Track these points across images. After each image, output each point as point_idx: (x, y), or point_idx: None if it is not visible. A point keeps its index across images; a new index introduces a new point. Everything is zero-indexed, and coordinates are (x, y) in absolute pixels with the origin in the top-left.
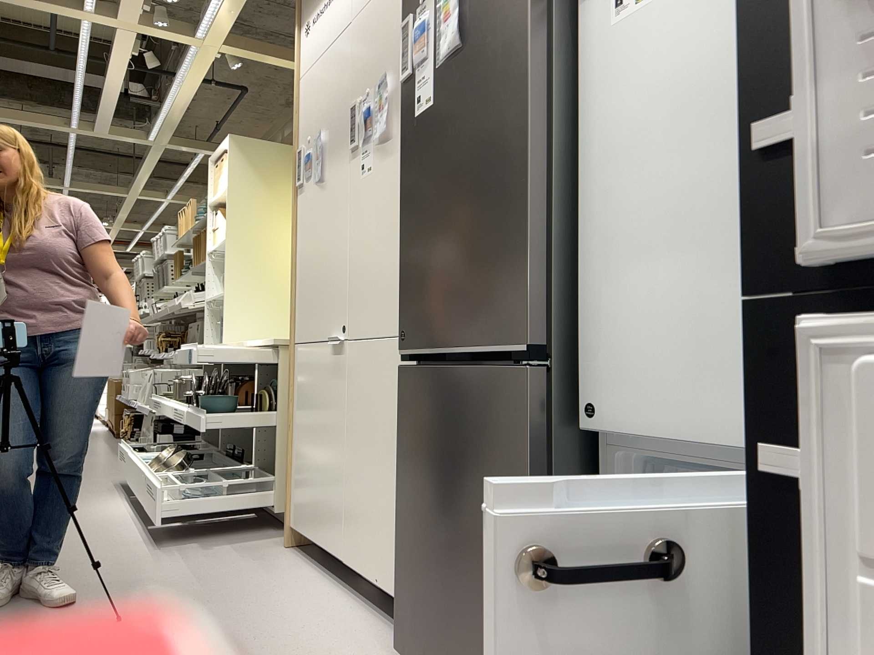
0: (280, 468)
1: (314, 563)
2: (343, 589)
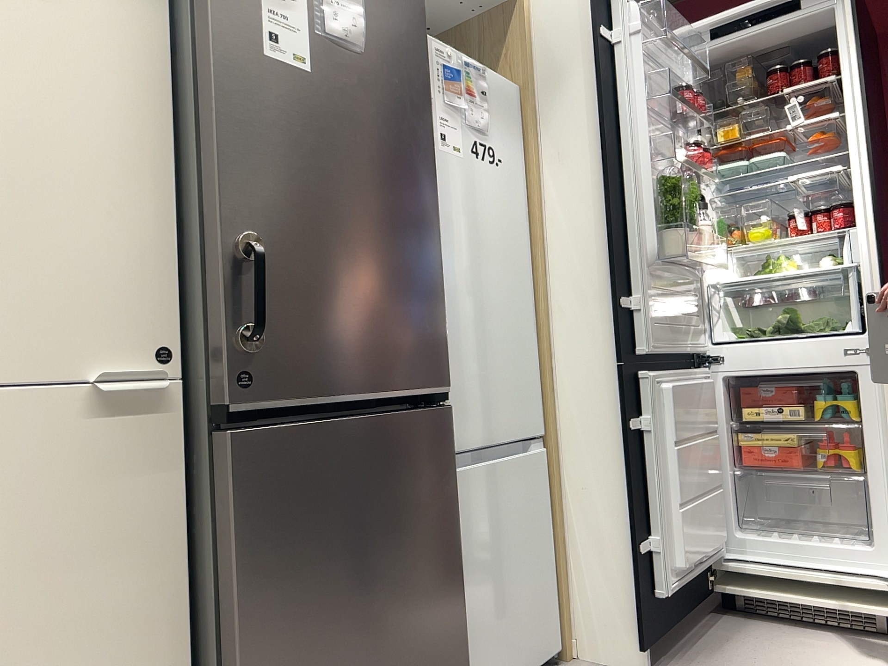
0: None
1: None
2: None
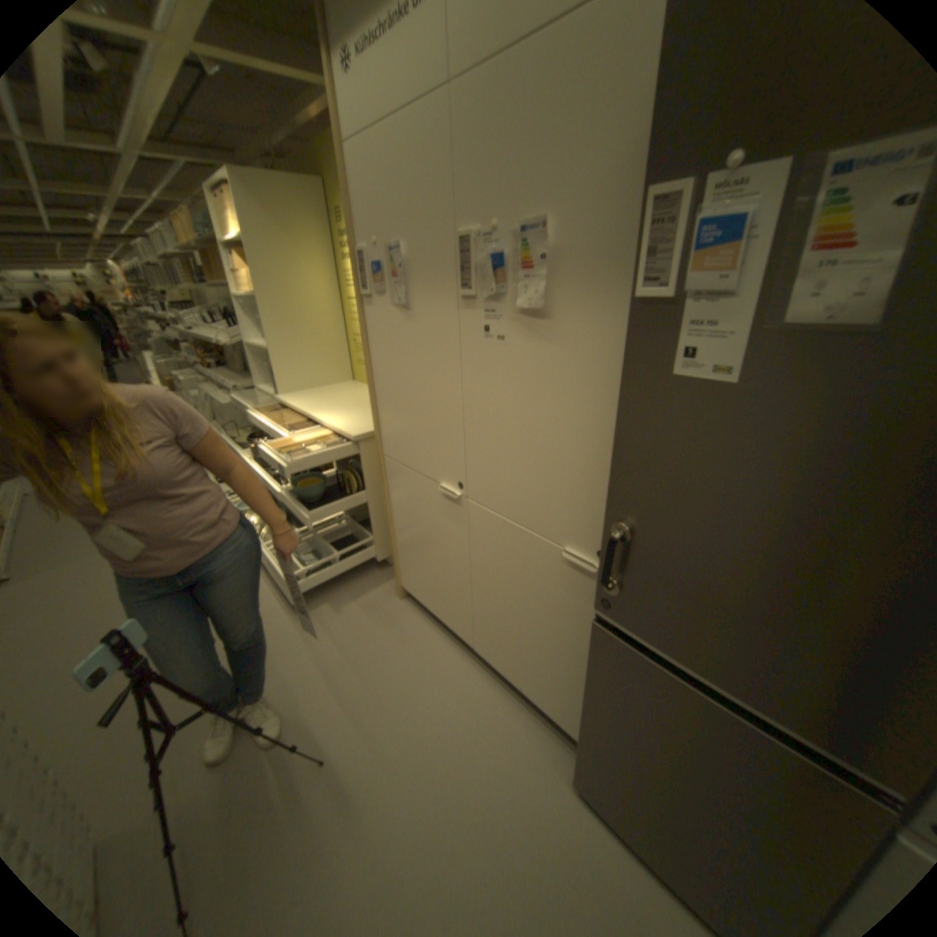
0: (378, 531)
1: (434, 622)
2: (475, 663)
